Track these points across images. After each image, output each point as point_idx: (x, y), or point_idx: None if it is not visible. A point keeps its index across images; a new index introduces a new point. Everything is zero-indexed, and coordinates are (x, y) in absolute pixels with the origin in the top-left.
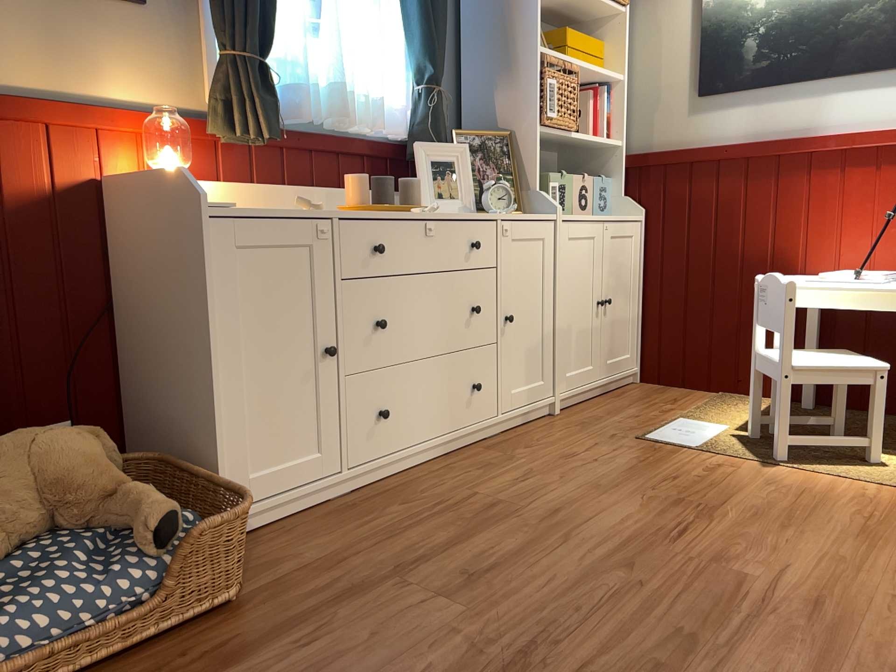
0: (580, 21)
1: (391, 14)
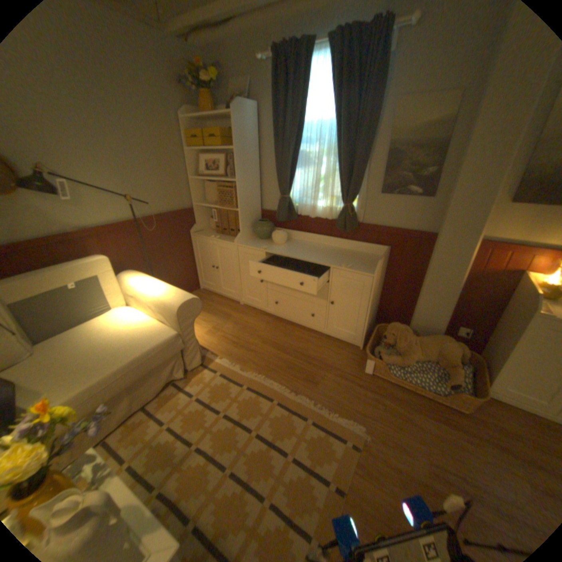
0: None
1: None
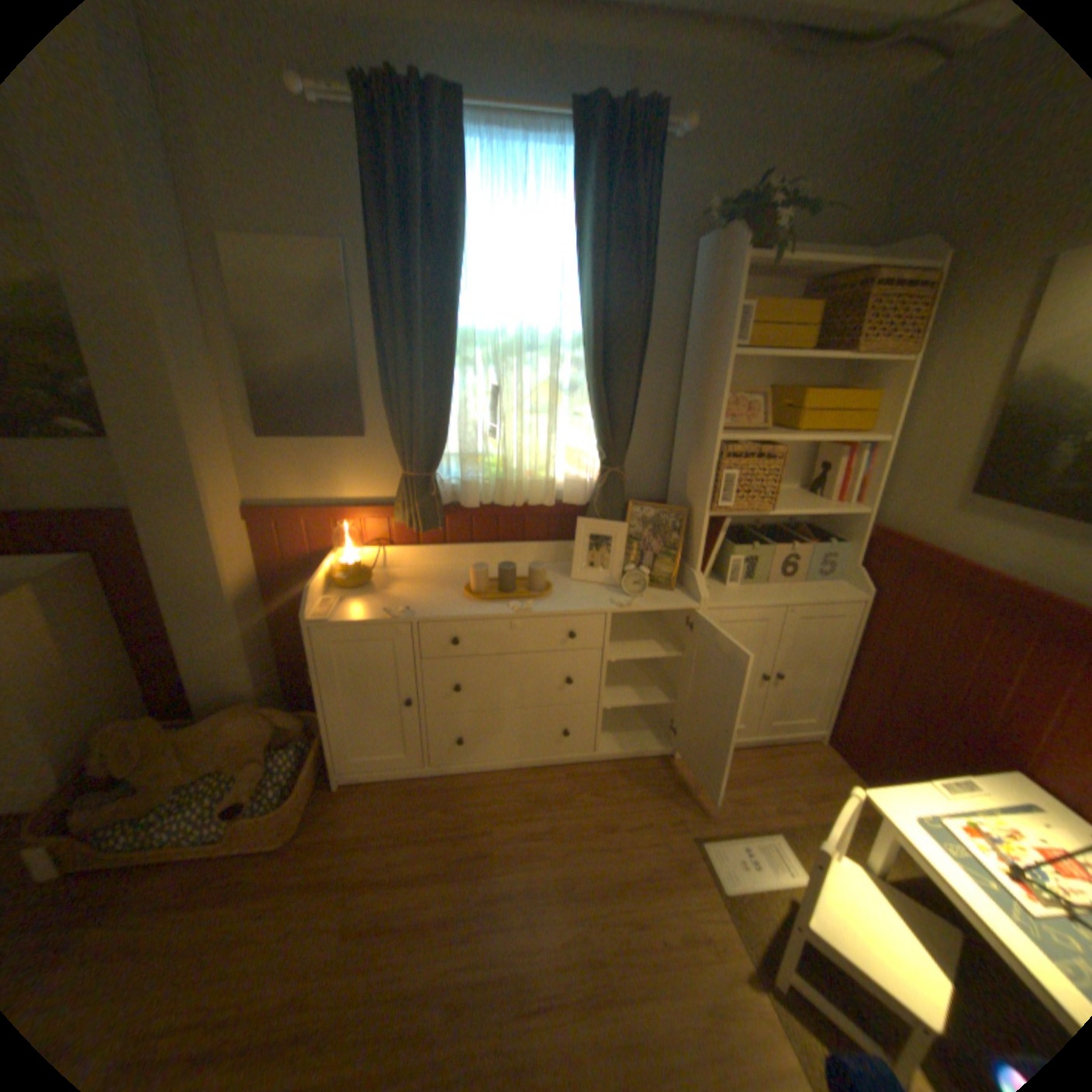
0: (862, 359)
1: (581, 400)
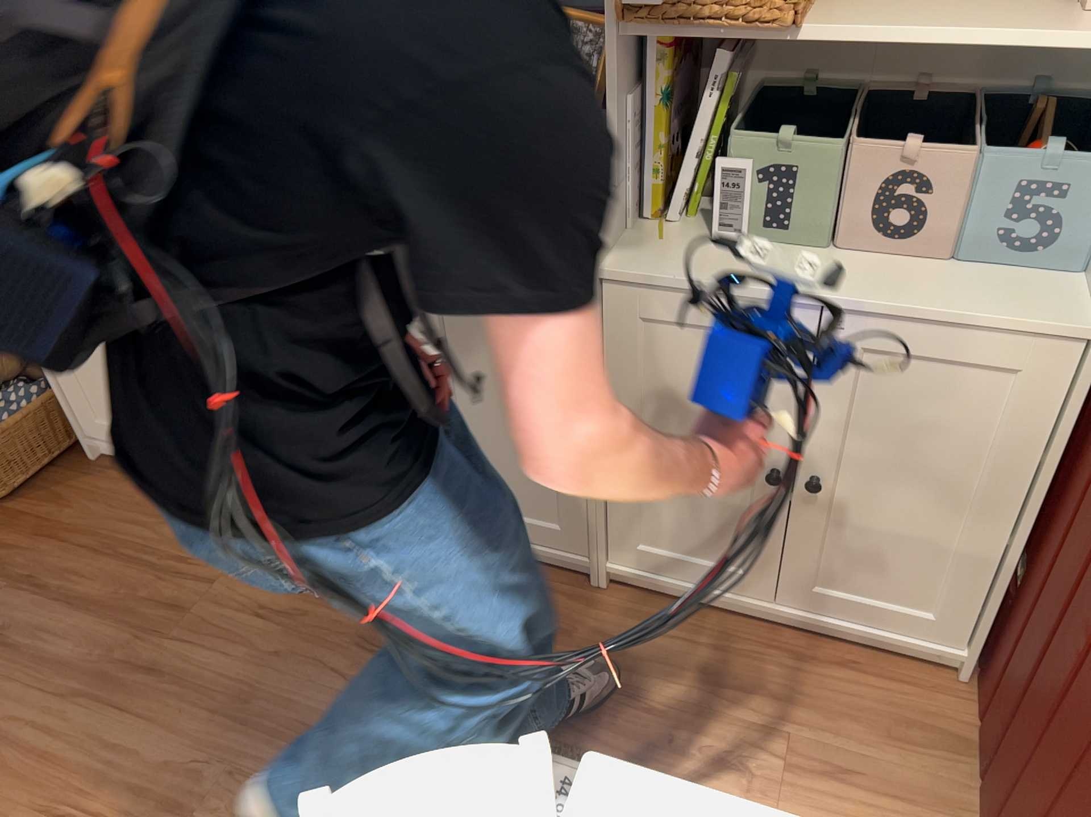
0: None
1: None
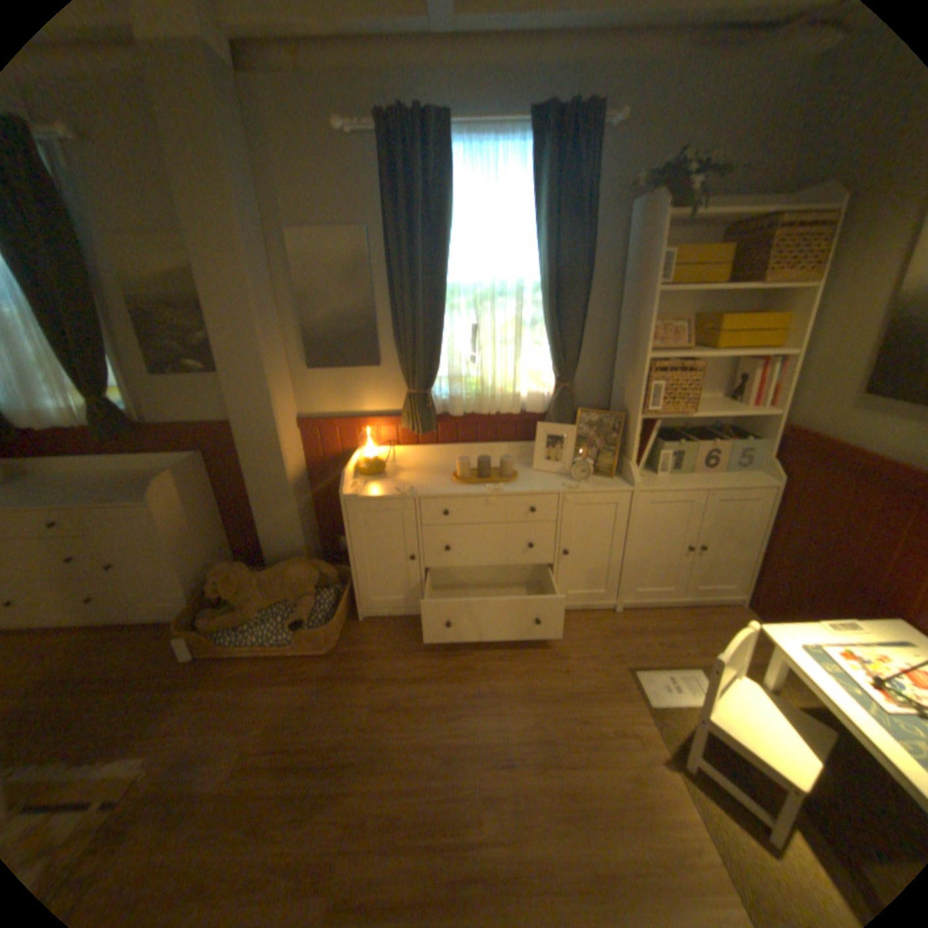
0: (775, 288)
1: (540, 332)
